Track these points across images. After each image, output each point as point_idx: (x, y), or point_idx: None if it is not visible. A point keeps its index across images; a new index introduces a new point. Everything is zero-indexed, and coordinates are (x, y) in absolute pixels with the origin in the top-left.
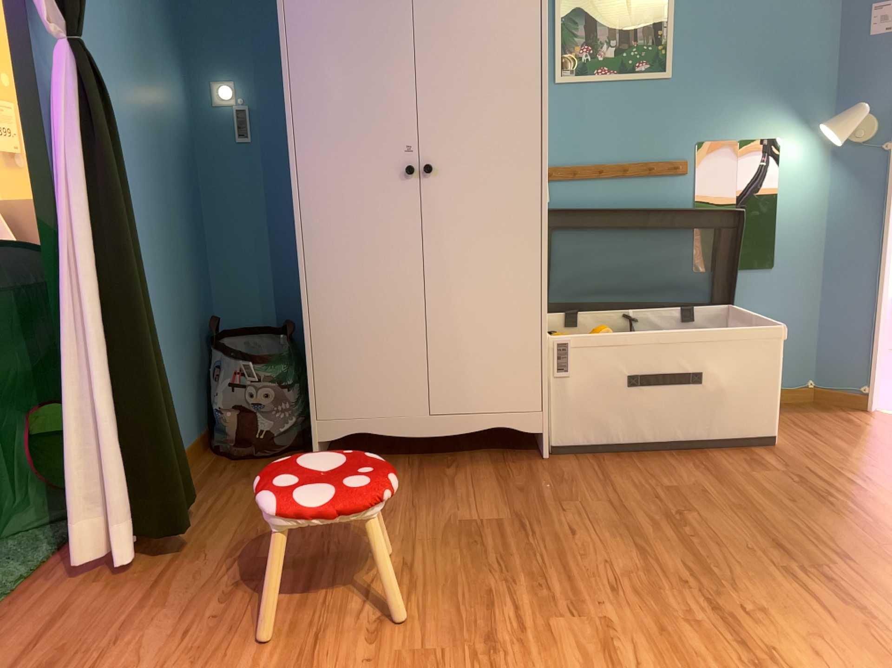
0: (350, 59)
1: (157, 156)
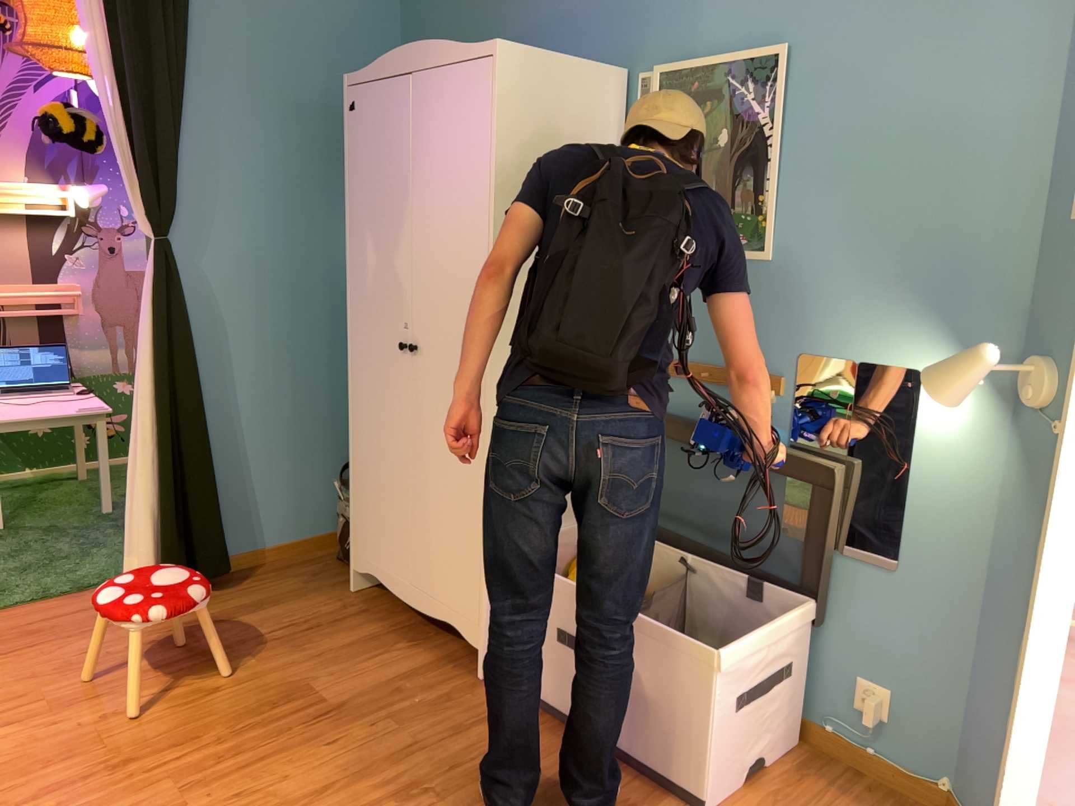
0: (378, 236)
1: (319, 296)
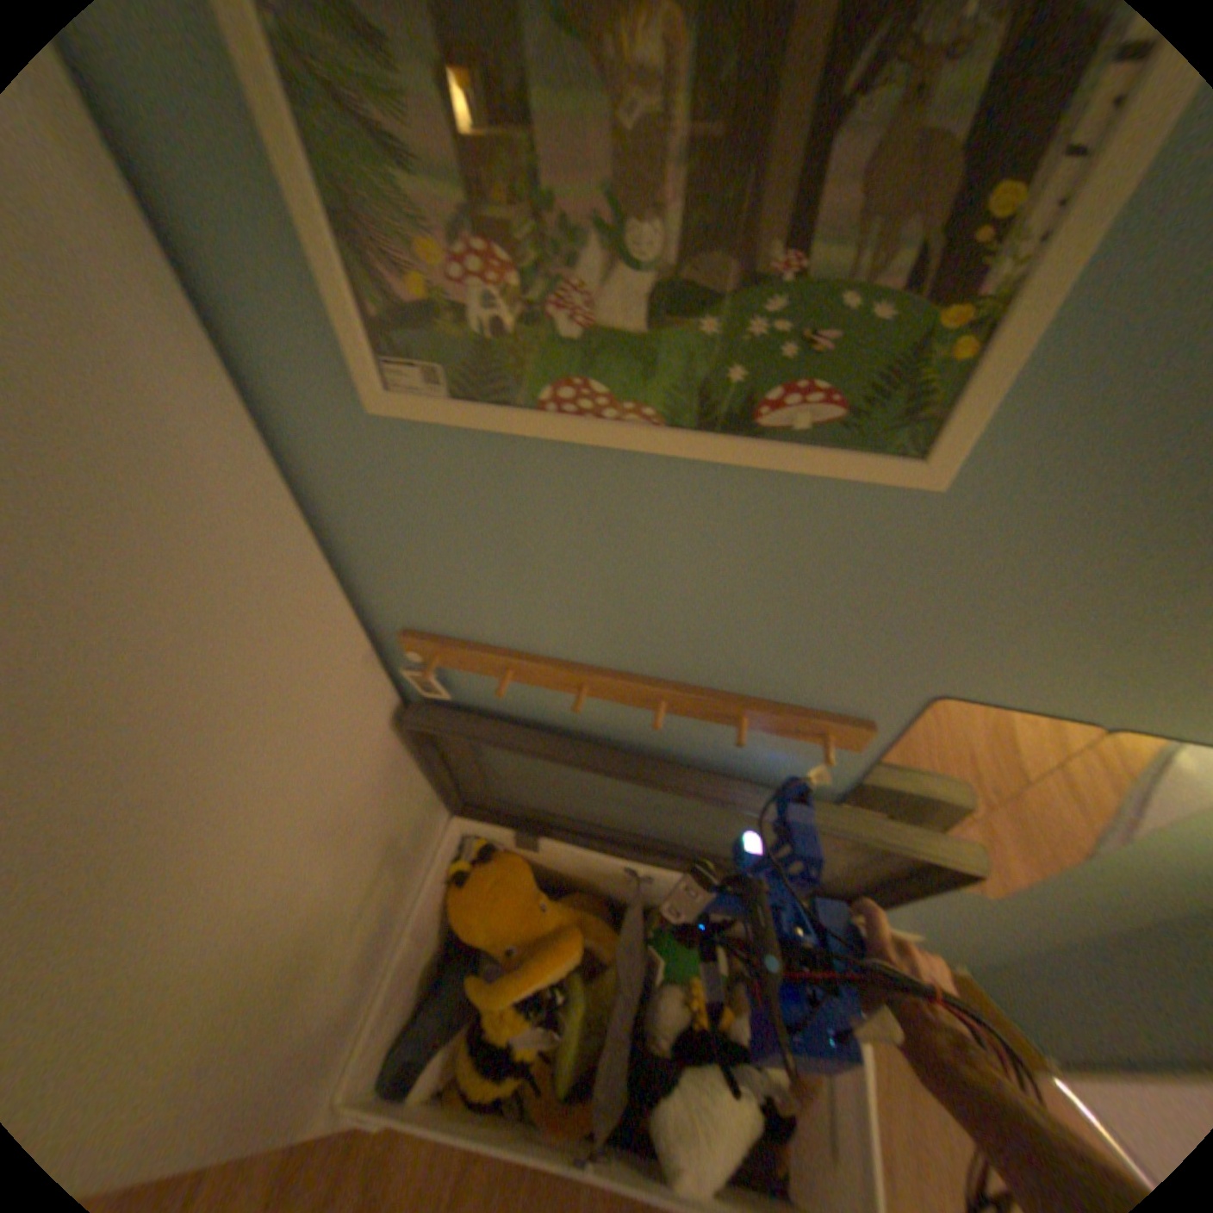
0: None
1: None
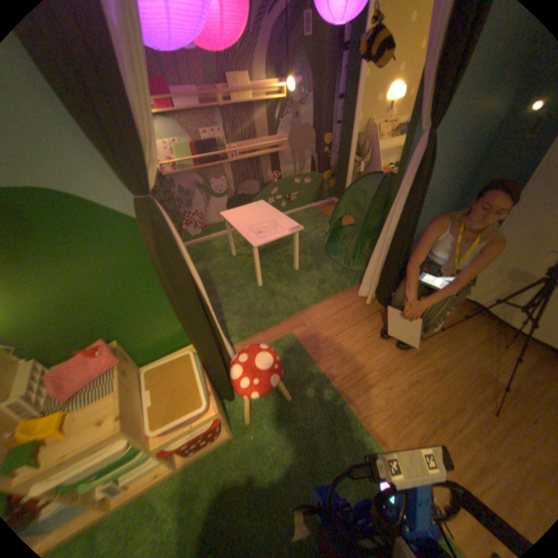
0: None
1: (465, 153)
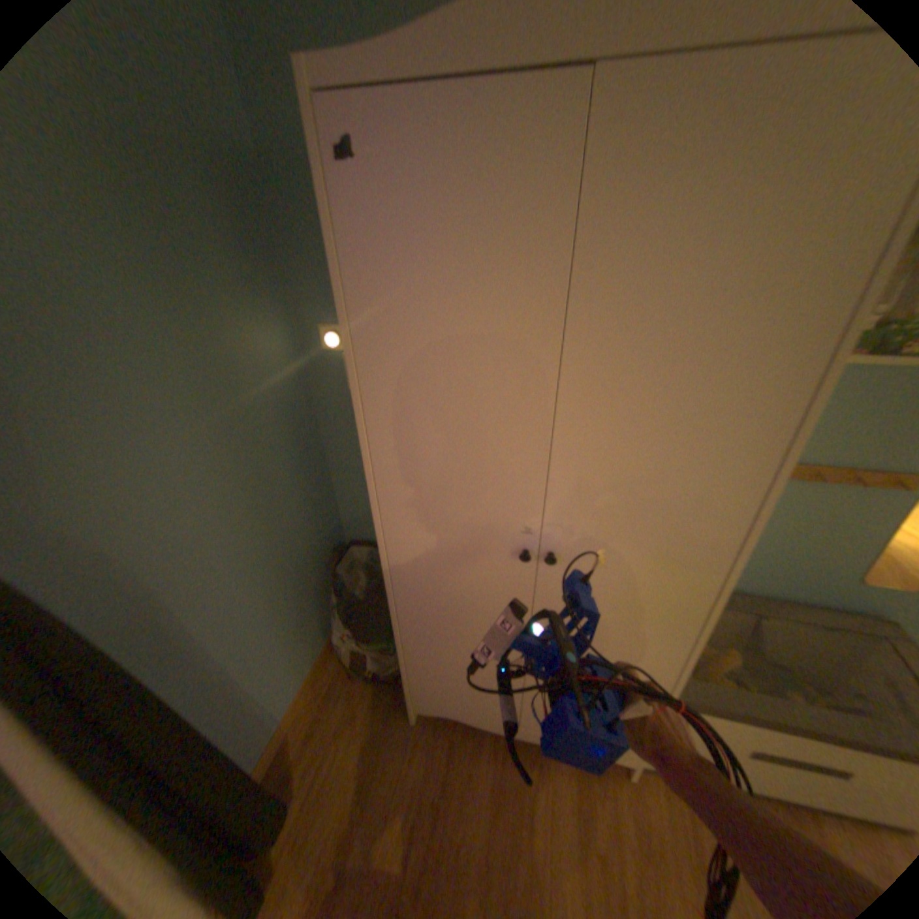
0: (458, 410)
1: (244, 451)
